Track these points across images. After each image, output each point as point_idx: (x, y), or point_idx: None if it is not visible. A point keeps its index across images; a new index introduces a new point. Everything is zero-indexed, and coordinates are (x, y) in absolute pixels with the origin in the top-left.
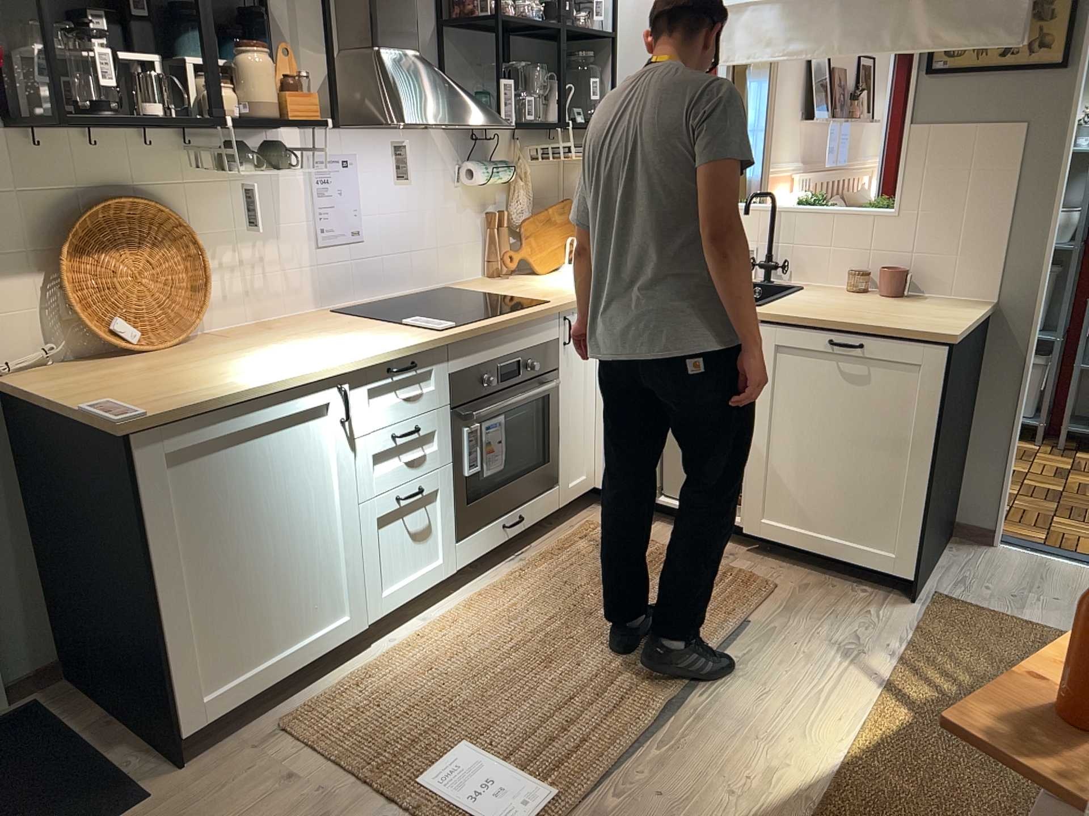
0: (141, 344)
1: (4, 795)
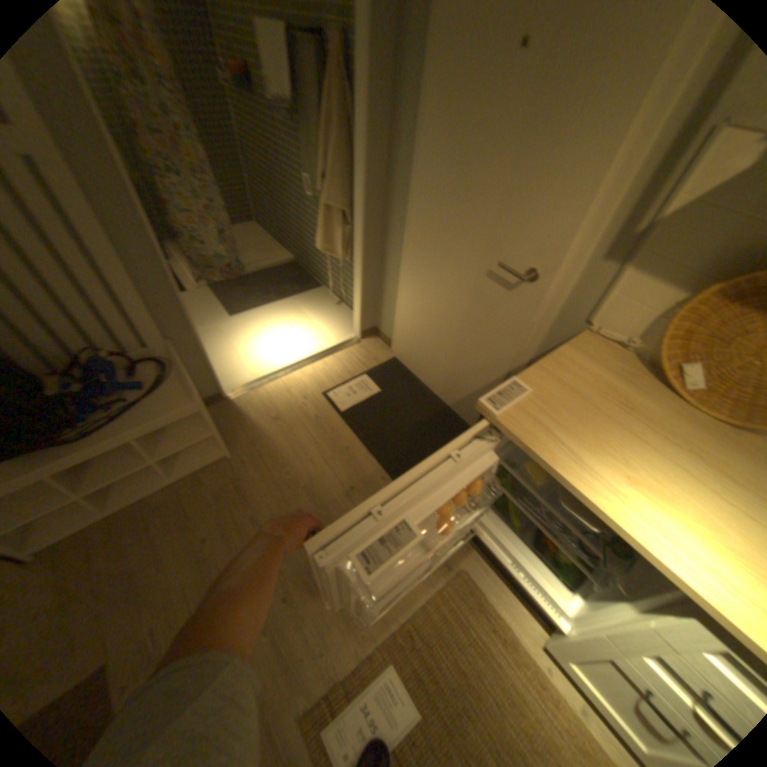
0: (701, 392)
1: (430, 447)
